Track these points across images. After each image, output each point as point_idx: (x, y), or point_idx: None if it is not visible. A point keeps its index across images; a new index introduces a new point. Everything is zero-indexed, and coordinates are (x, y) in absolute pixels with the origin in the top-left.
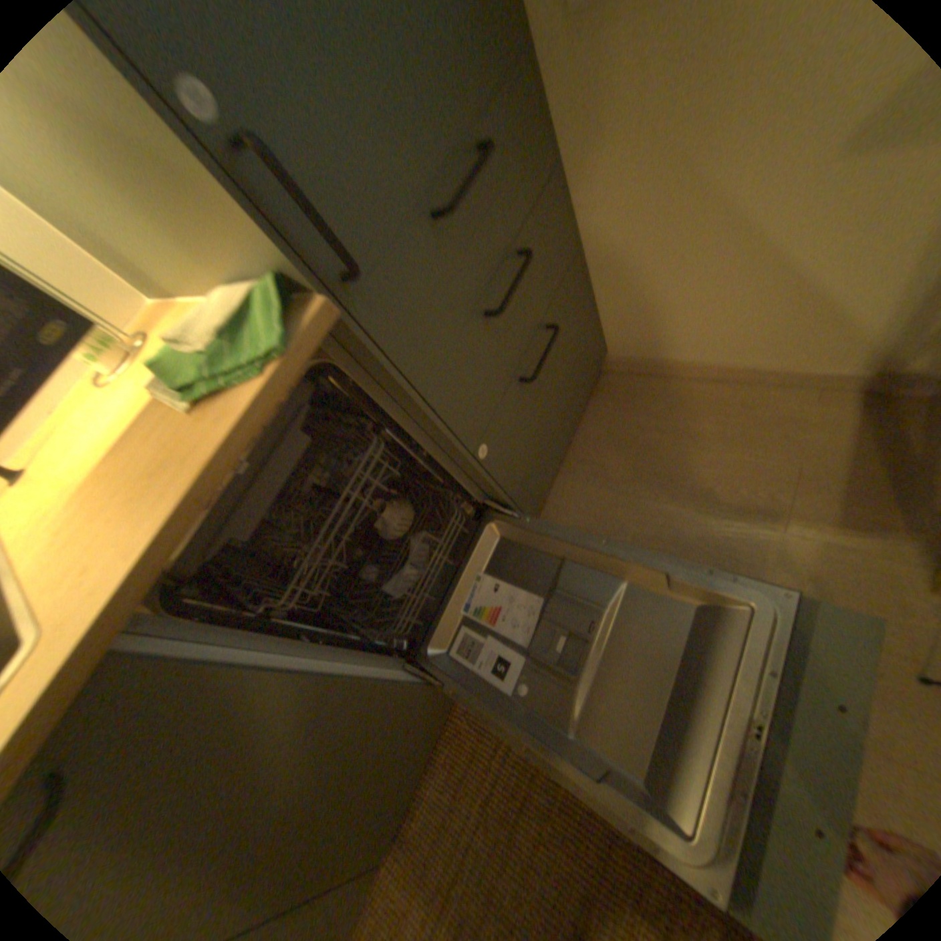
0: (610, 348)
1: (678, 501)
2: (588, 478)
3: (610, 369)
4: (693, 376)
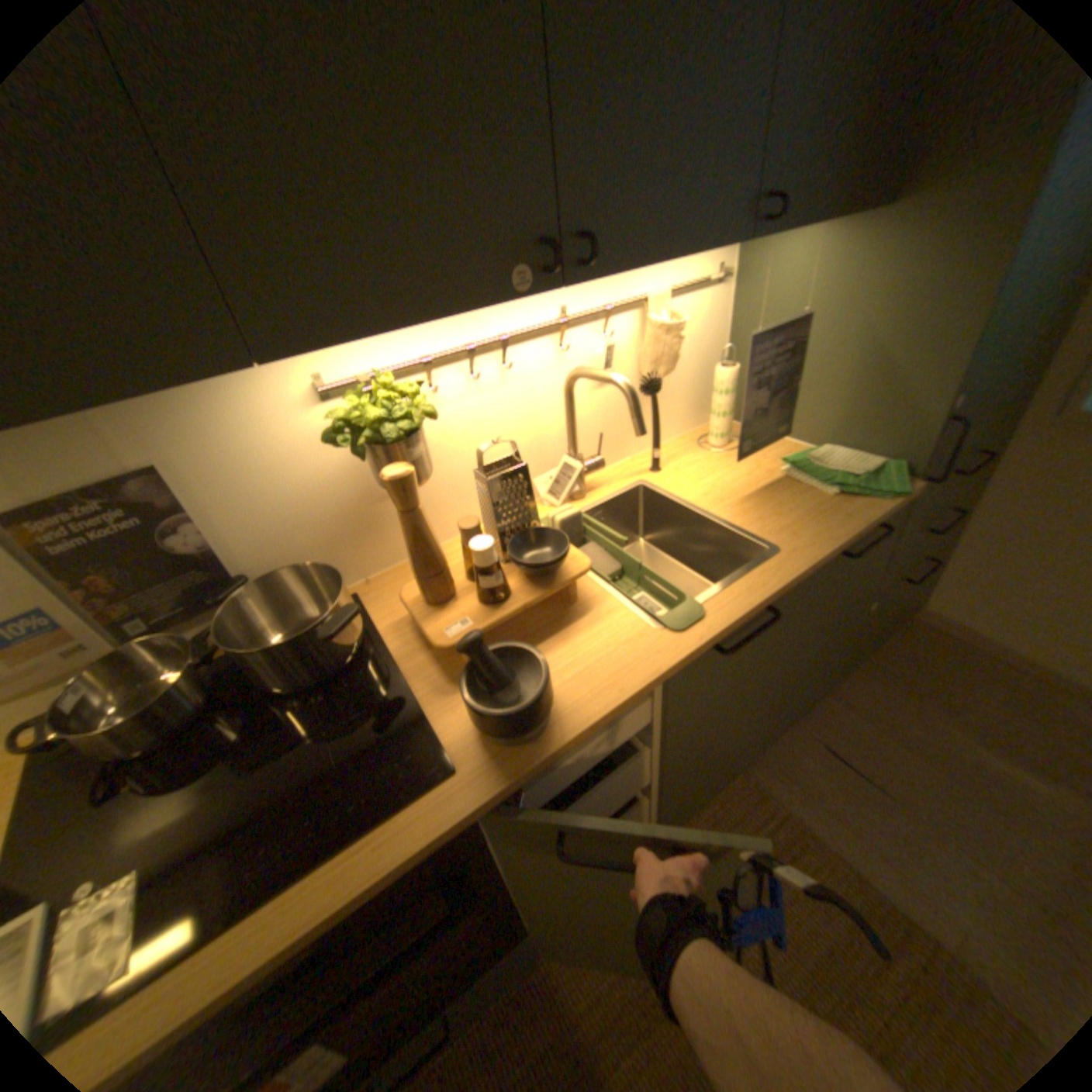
0: (933, 602)
1: (966, 733)
2: (885, 683)
3: (921, 618)
4: (997, 656)
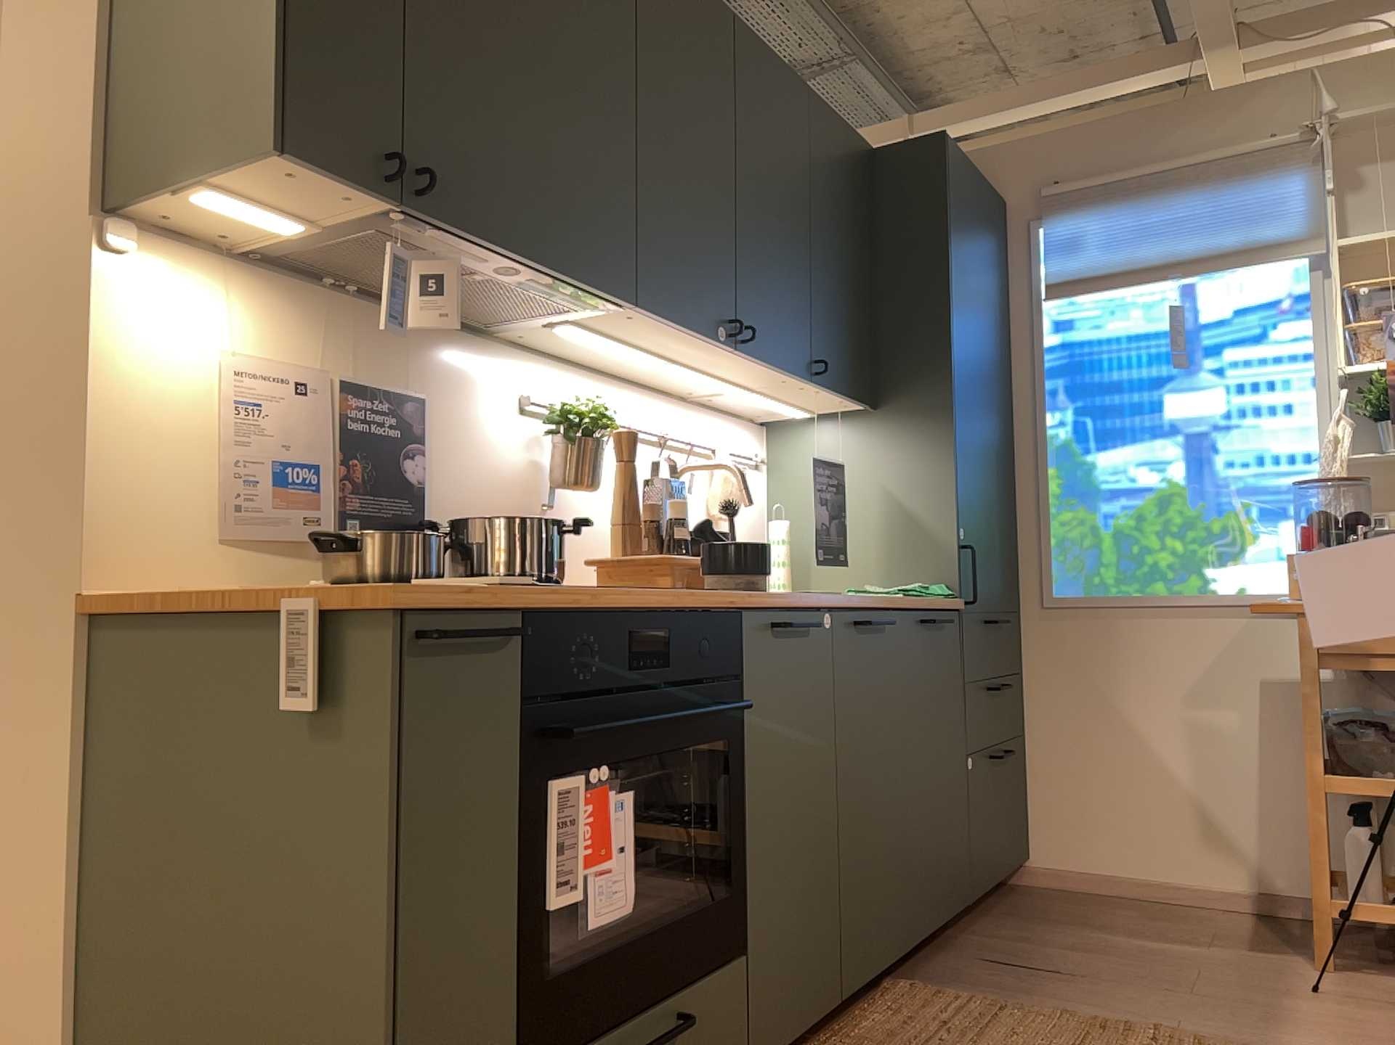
0: (1035, 851)
1: (1115, 934)
2: (1021, 920)
3: (1033, 881)
4: (1116, 891)
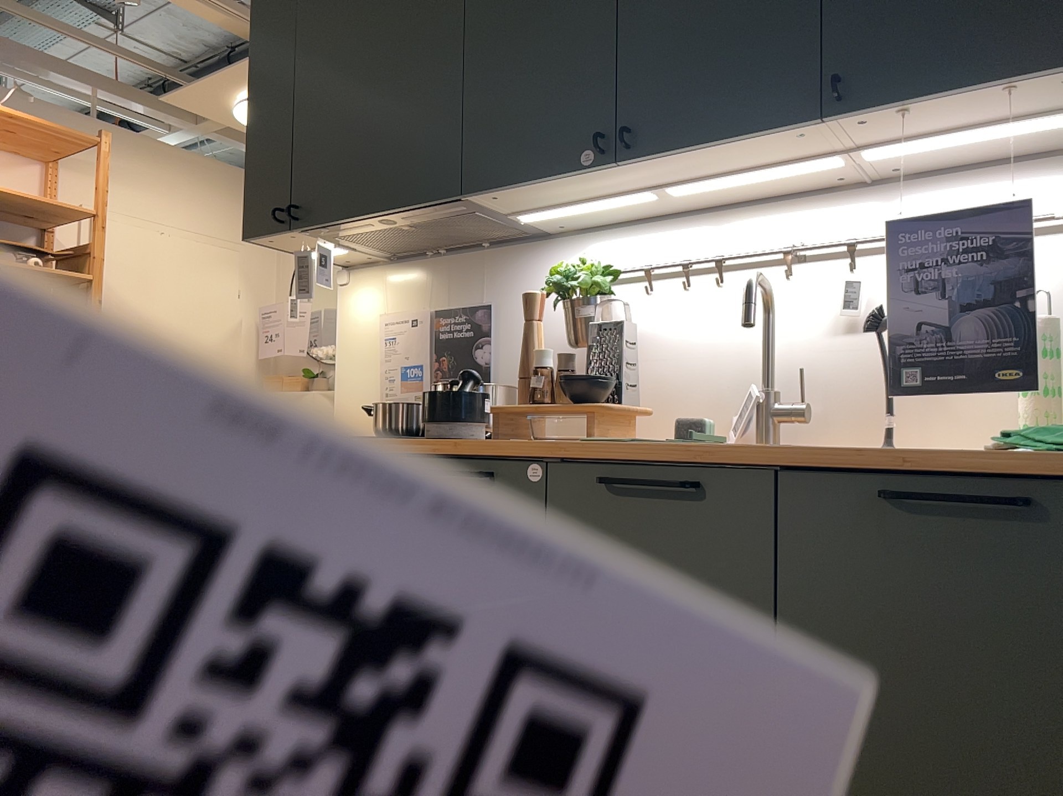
0: None
1: None
2: None
3: None
4: None
